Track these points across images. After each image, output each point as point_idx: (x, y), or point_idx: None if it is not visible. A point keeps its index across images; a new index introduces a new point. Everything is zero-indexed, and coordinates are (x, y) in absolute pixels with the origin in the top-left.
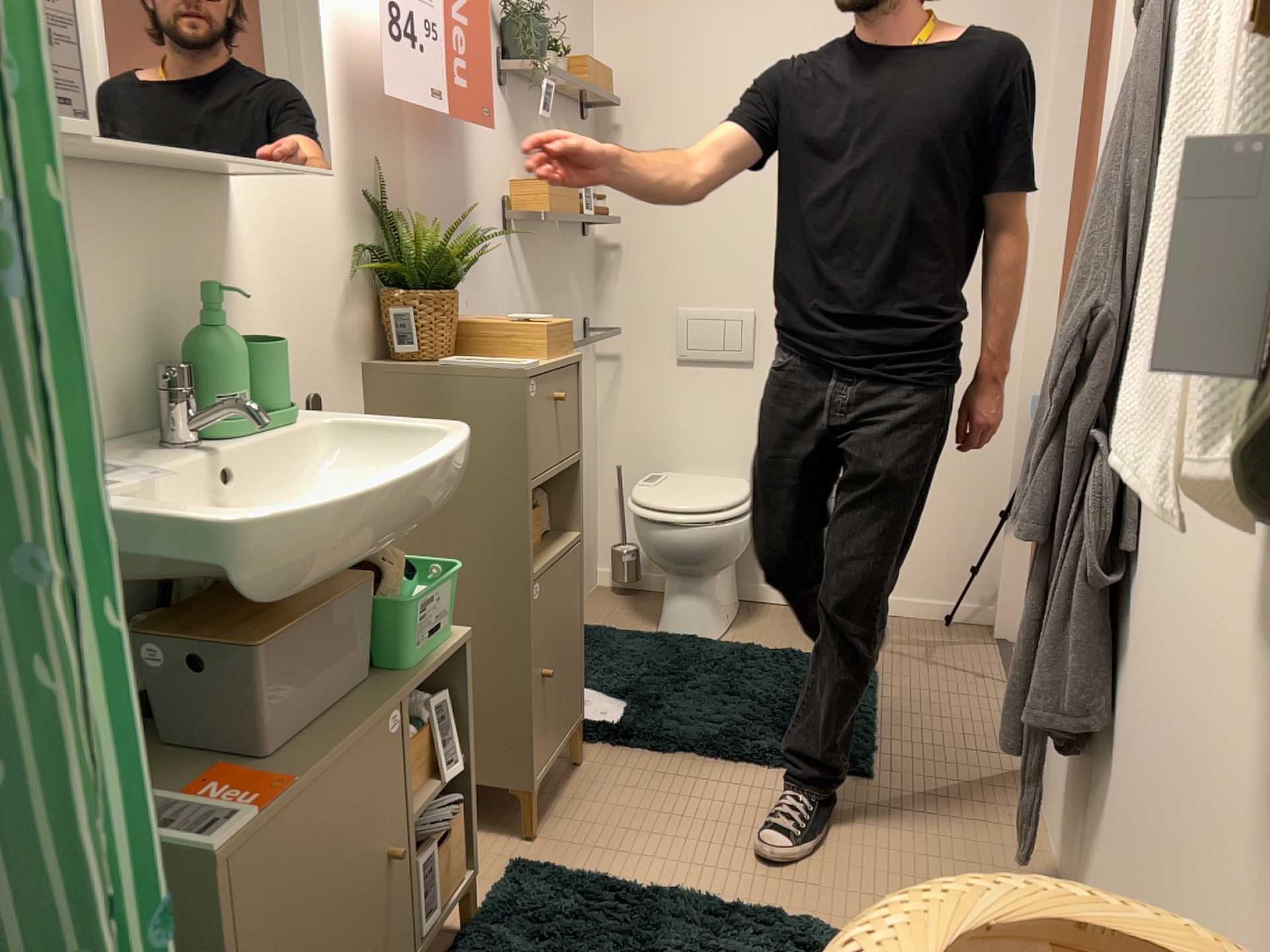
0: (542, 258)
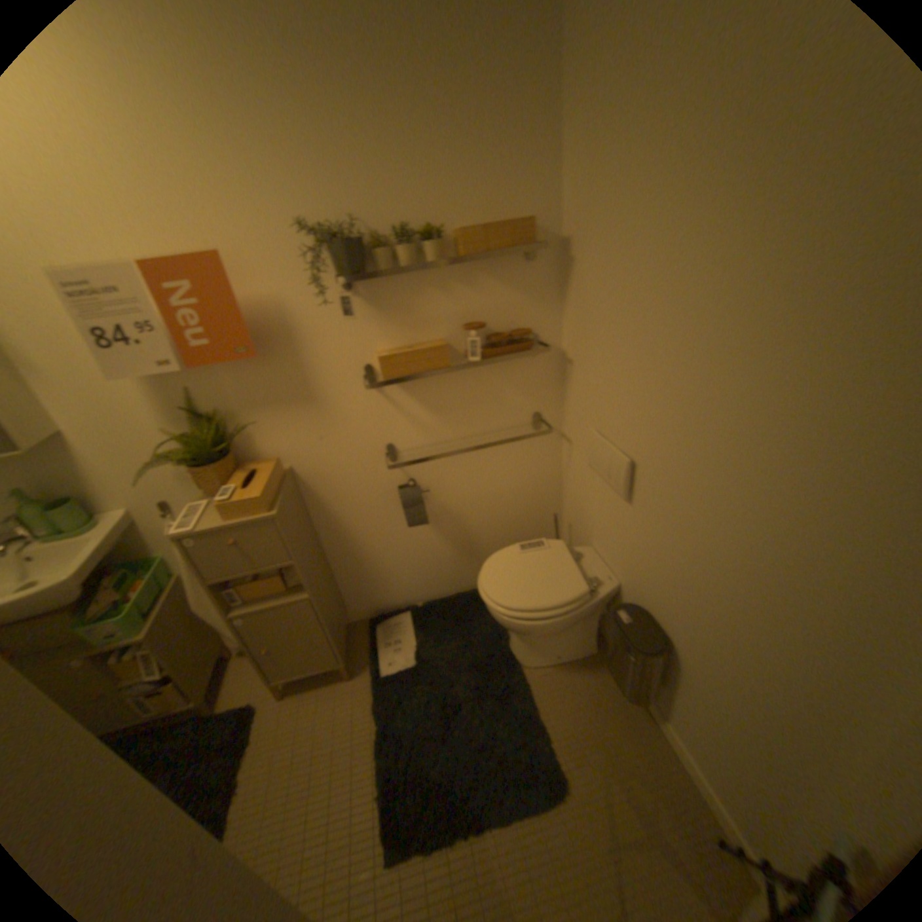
0: (436, 384)
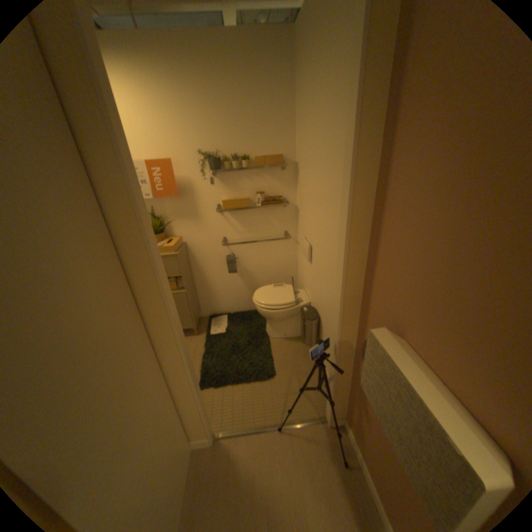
0: (244, 215)
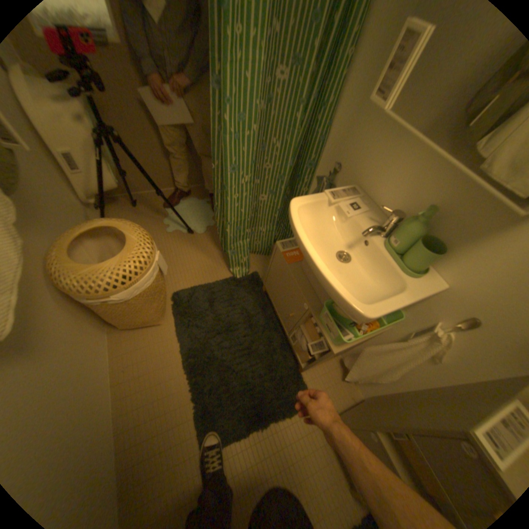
0: None
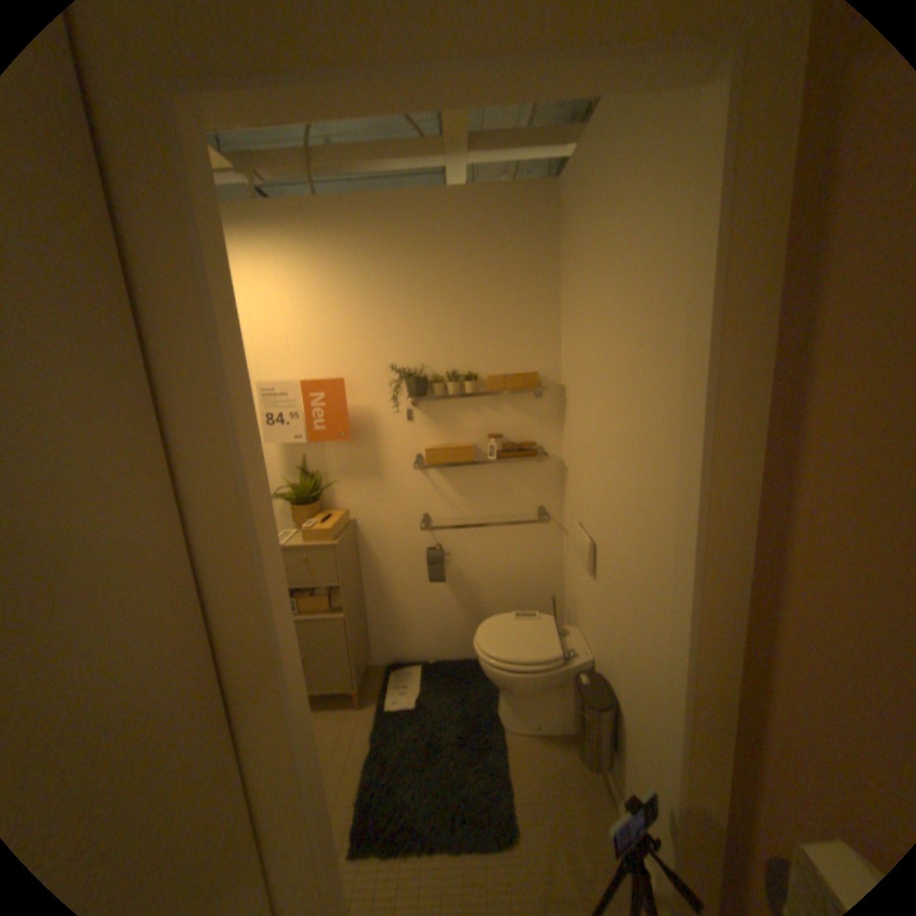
0: (465, 474)
